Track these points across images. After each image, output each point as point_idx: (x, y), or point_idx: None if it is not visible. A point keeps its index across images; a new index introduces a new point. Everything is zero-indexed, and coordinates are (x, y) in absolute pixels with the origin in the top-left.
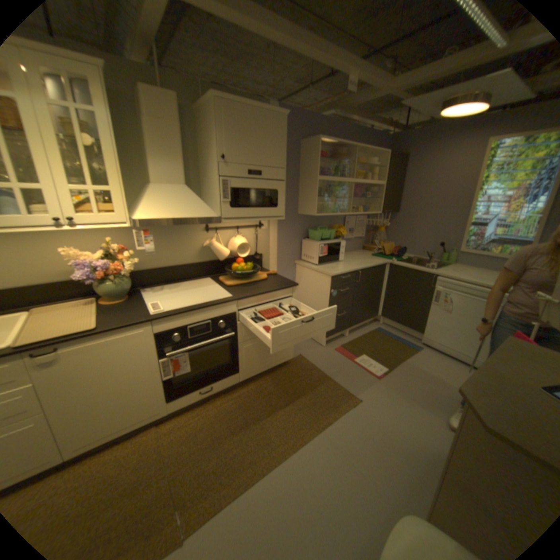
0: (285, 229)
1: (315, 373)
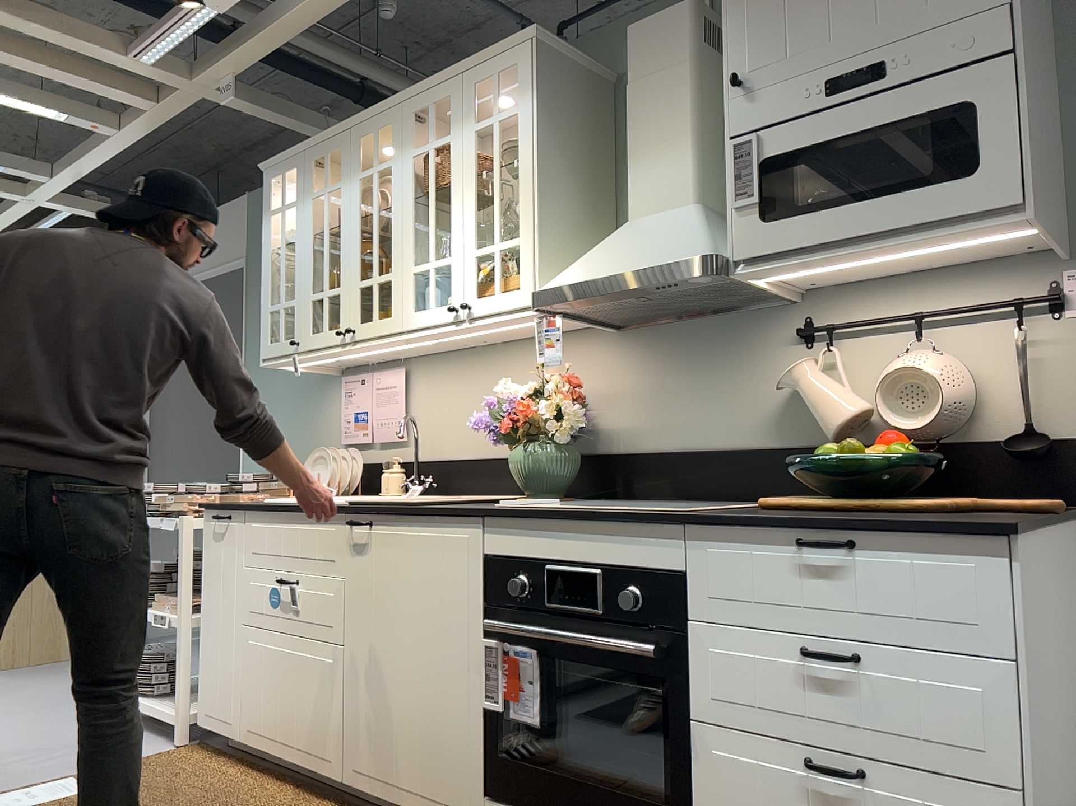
0: None
1: None
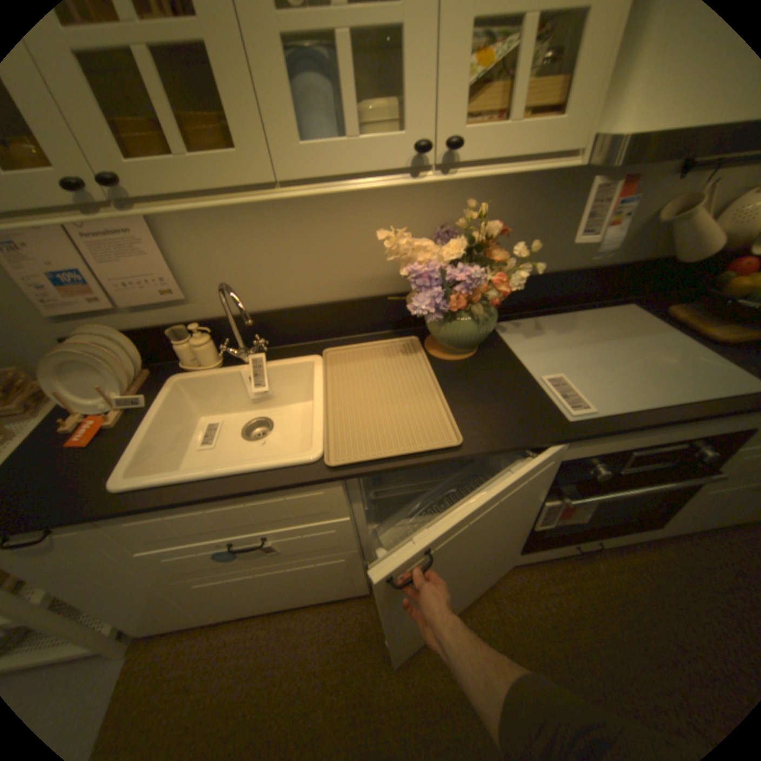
0: None
1: None
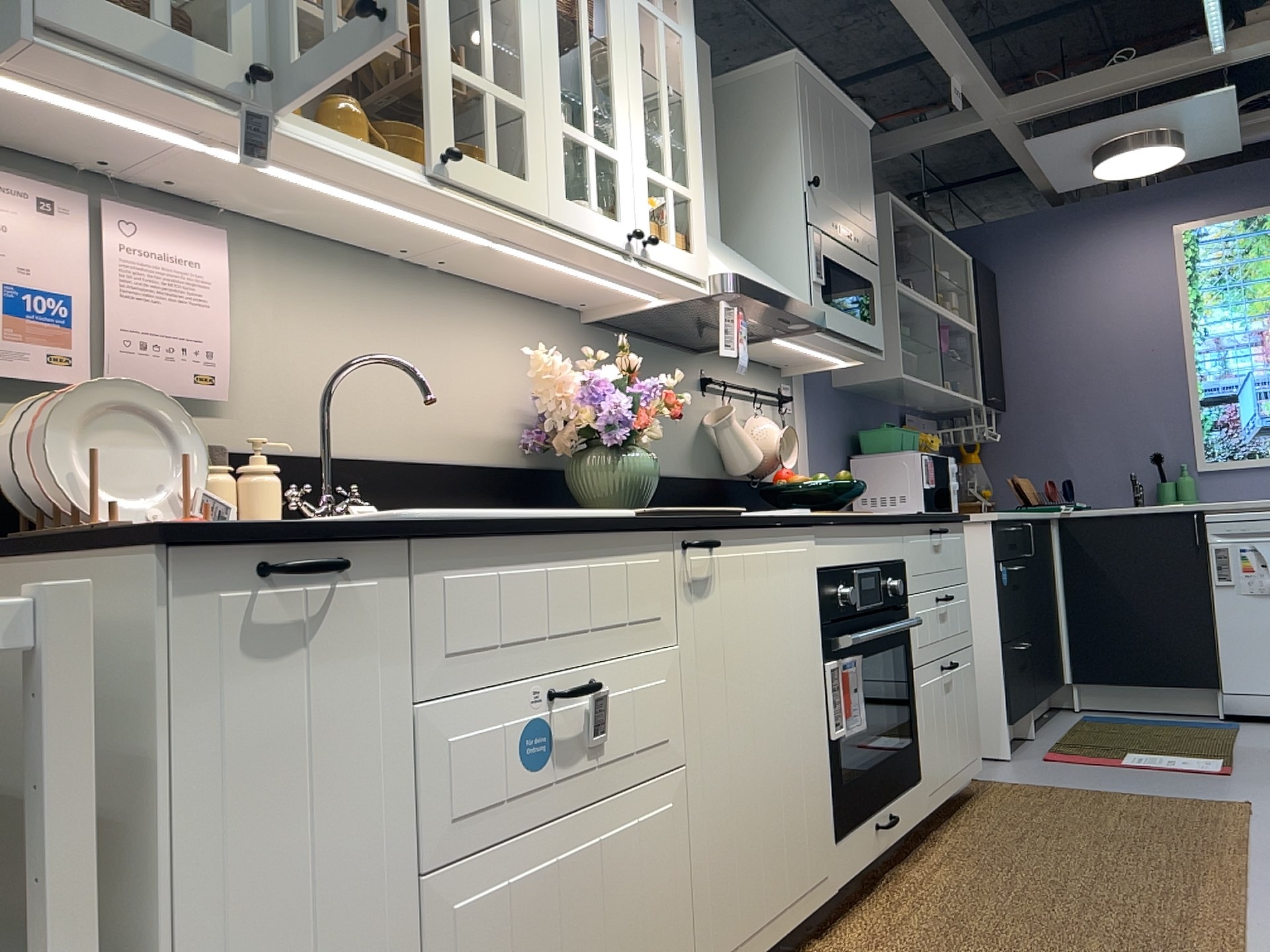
0: (820, 421)
1: (1068, 792)
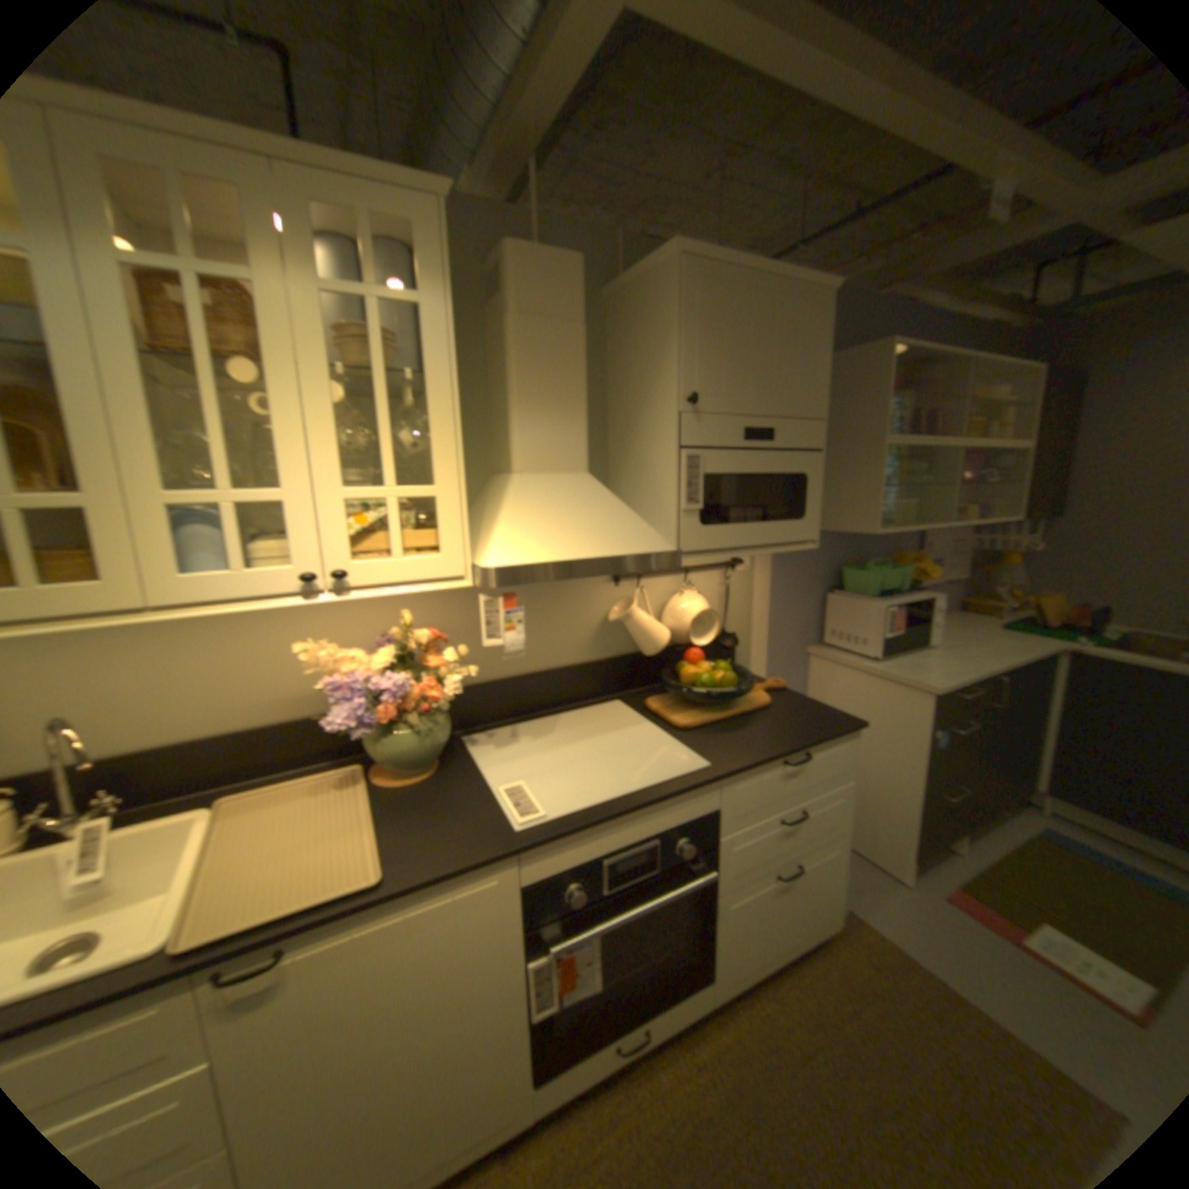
0: (787, 567)
1: (919, 986)
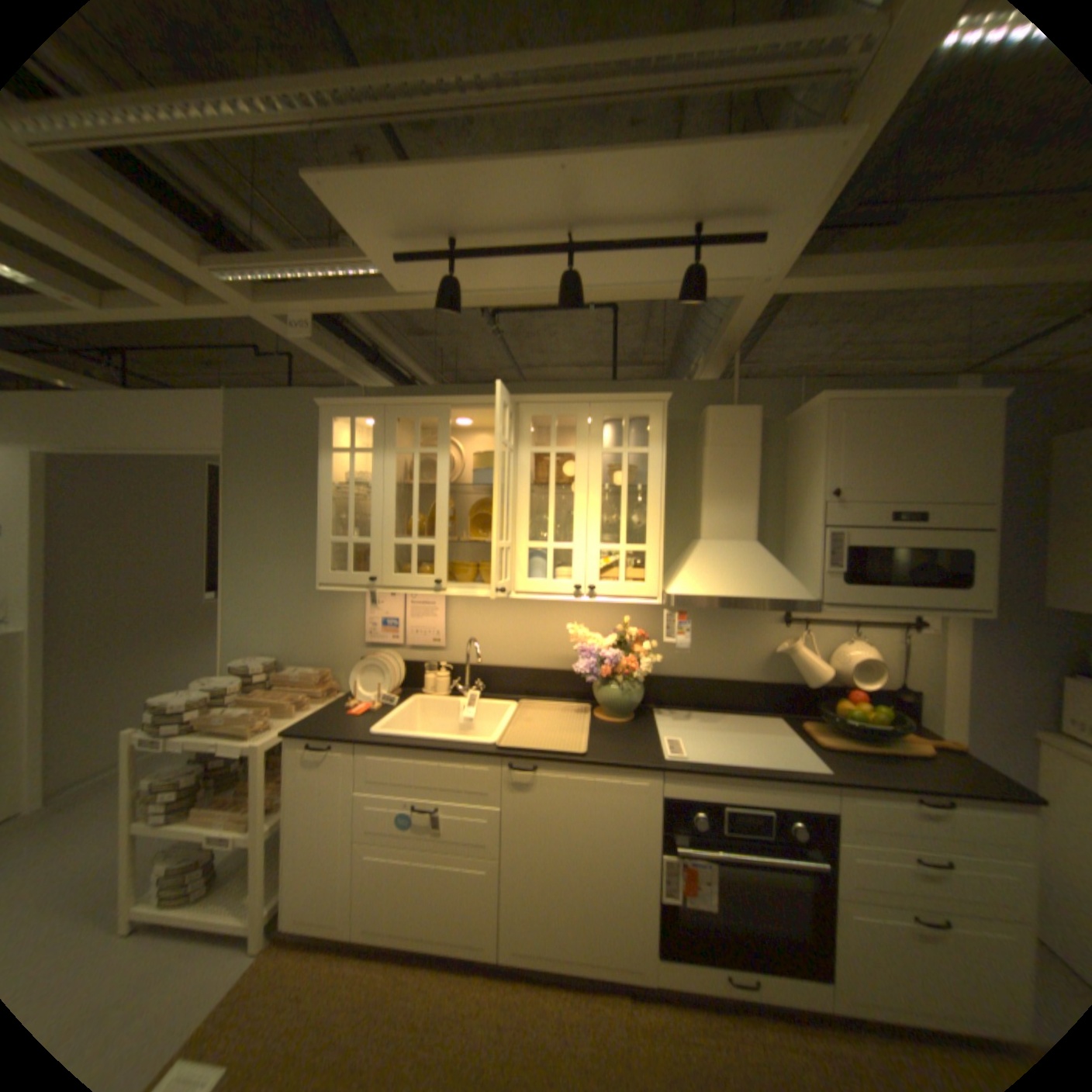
0: (999, 641)
1: None
